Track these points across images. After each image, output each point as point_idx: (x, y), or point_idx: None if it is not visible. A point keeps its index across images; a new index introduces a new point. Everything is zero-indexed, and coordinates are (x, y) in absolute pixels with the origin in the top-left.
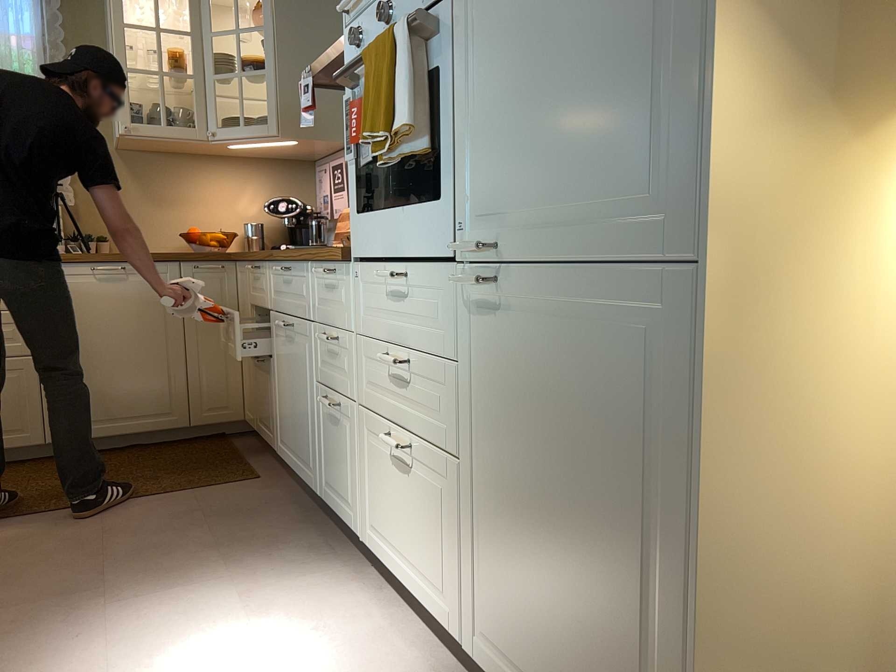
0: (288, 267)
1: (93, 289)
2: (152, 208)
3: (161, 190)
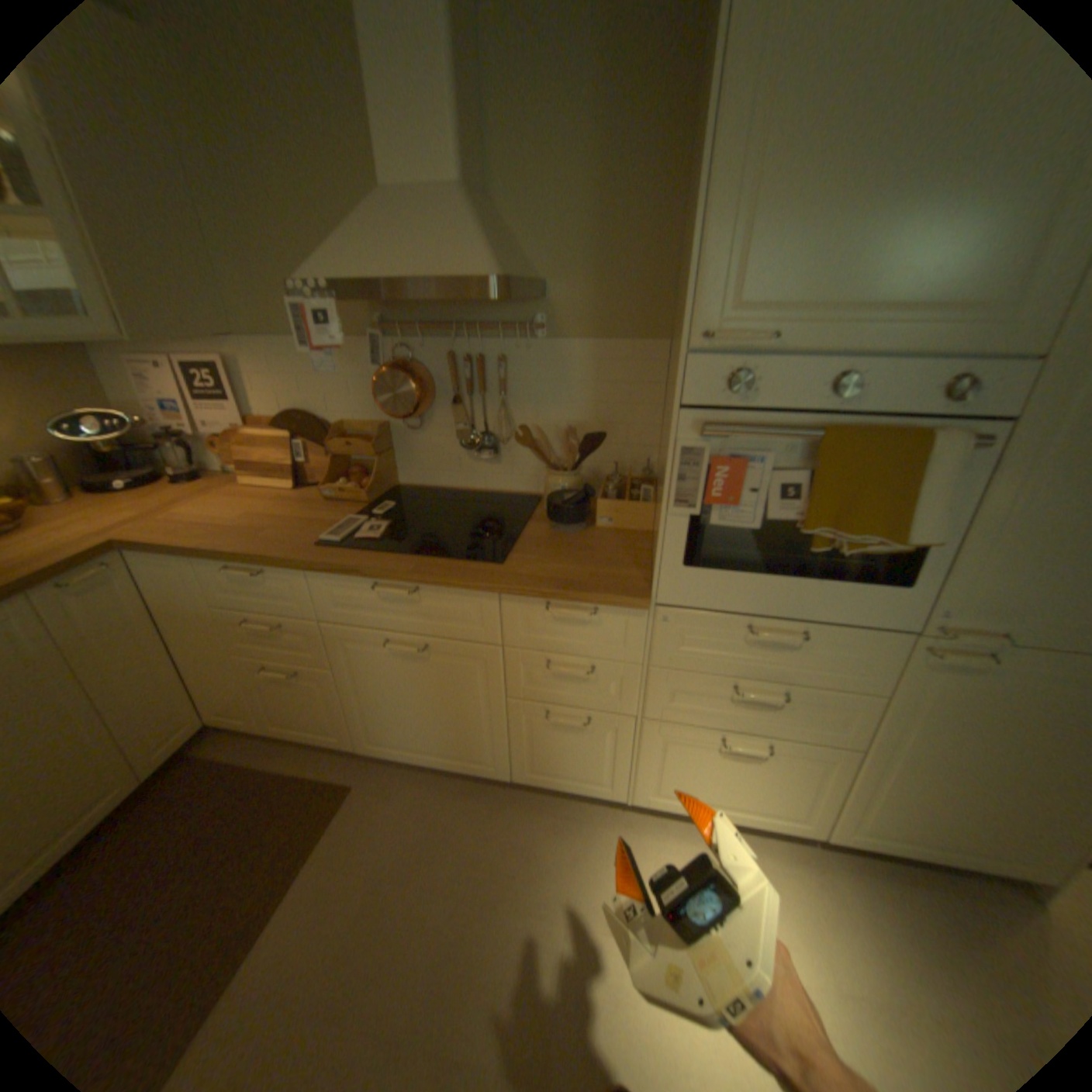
0: (408, 586)
1: None
2: None
3: None
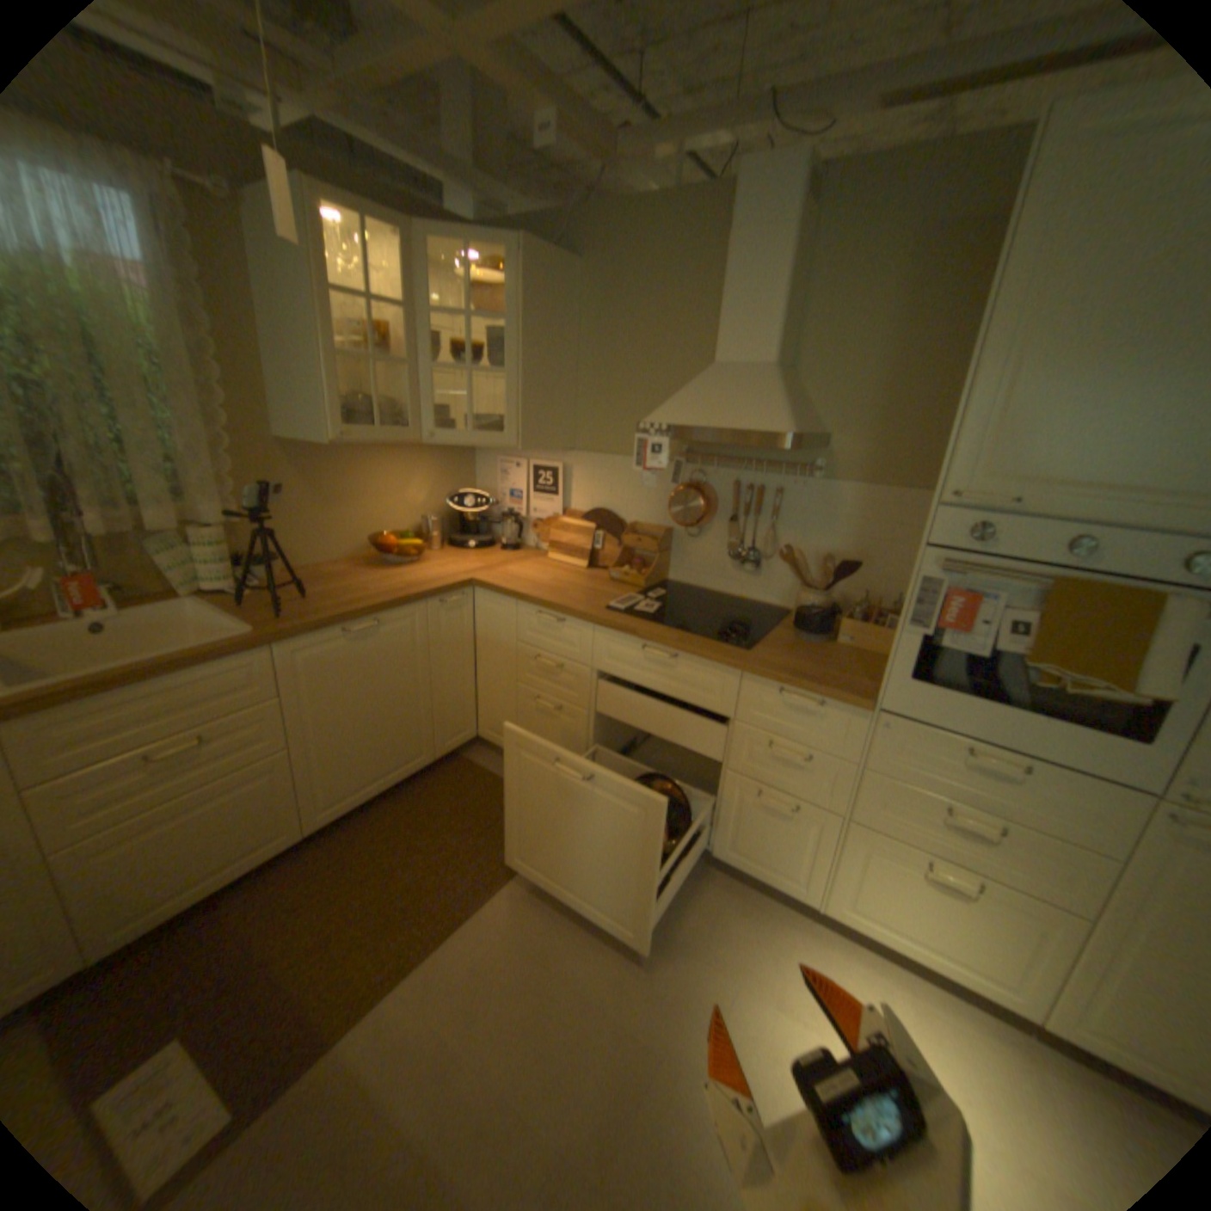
0: (669, 653)
1: (345, 655)
2: (322, 512)
3: (331, 488)
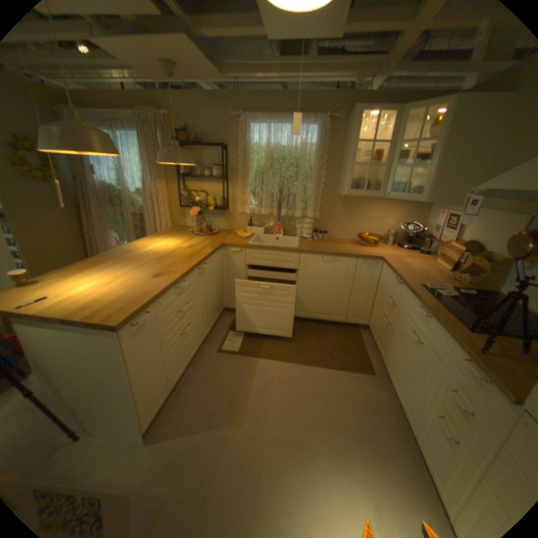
0: (430, 315)
1: (320, 265)
2: (347, 220)
3: (353, 212)
